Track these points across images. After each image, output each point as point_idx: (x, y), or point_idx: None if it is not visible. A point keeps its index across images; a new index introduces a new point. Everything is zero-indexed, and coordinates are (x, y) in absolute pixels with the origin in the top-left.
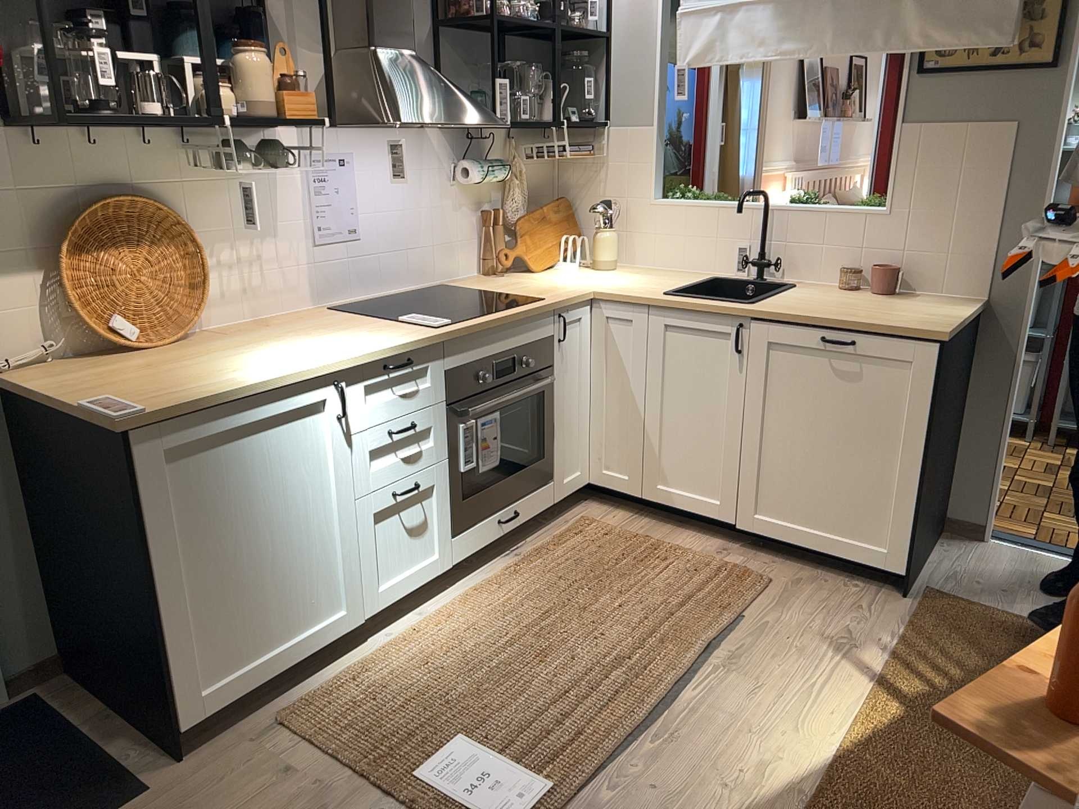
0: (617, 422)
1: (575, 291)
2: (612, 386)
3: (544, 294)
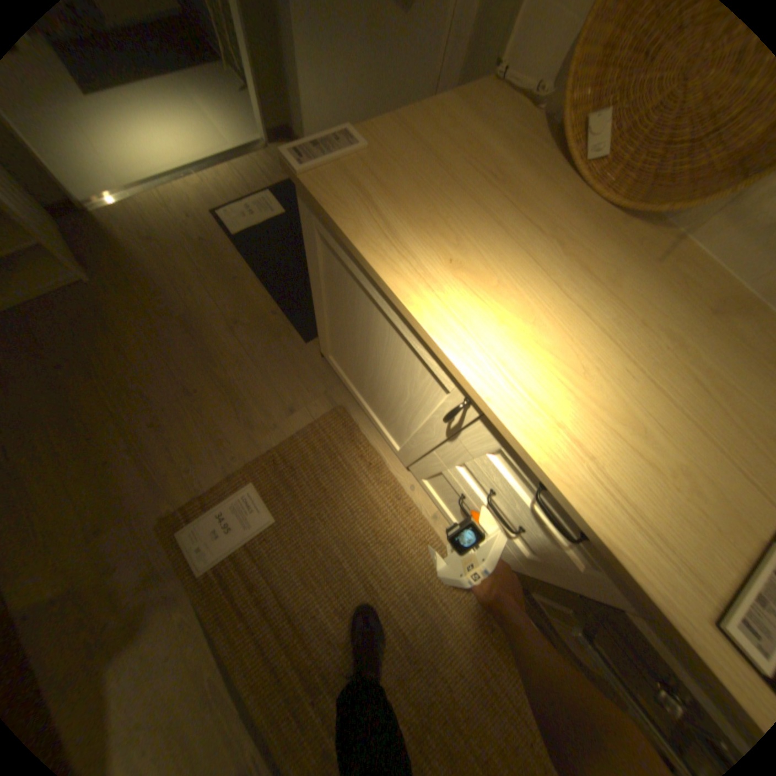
0: None
1: None
2: None
3: None
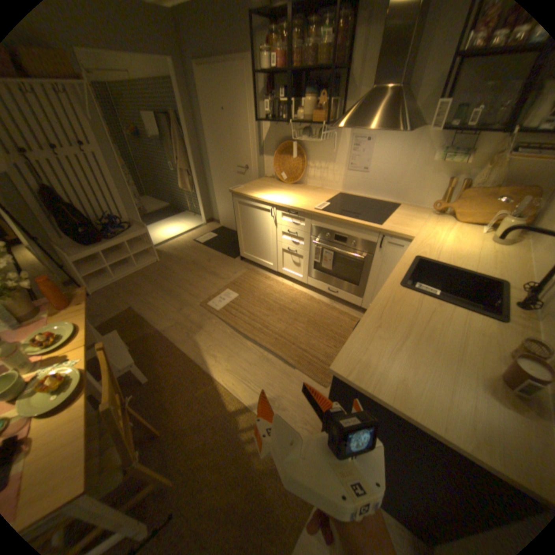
0: None
1: (409, 232)
2: None
3: (391, 225)
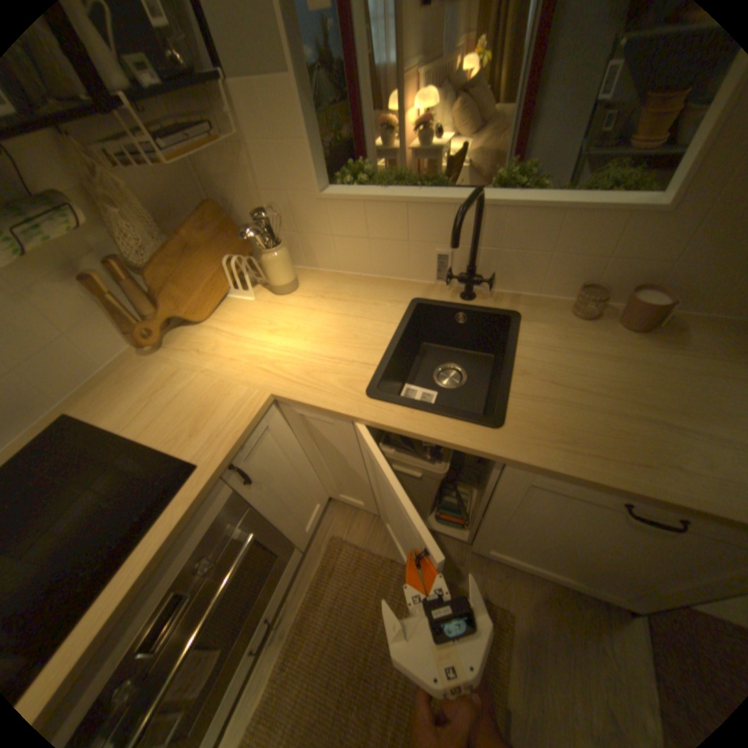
0: (339, 475)
1: (244, 401)
2: (325, 456)
3: (195, 436)
